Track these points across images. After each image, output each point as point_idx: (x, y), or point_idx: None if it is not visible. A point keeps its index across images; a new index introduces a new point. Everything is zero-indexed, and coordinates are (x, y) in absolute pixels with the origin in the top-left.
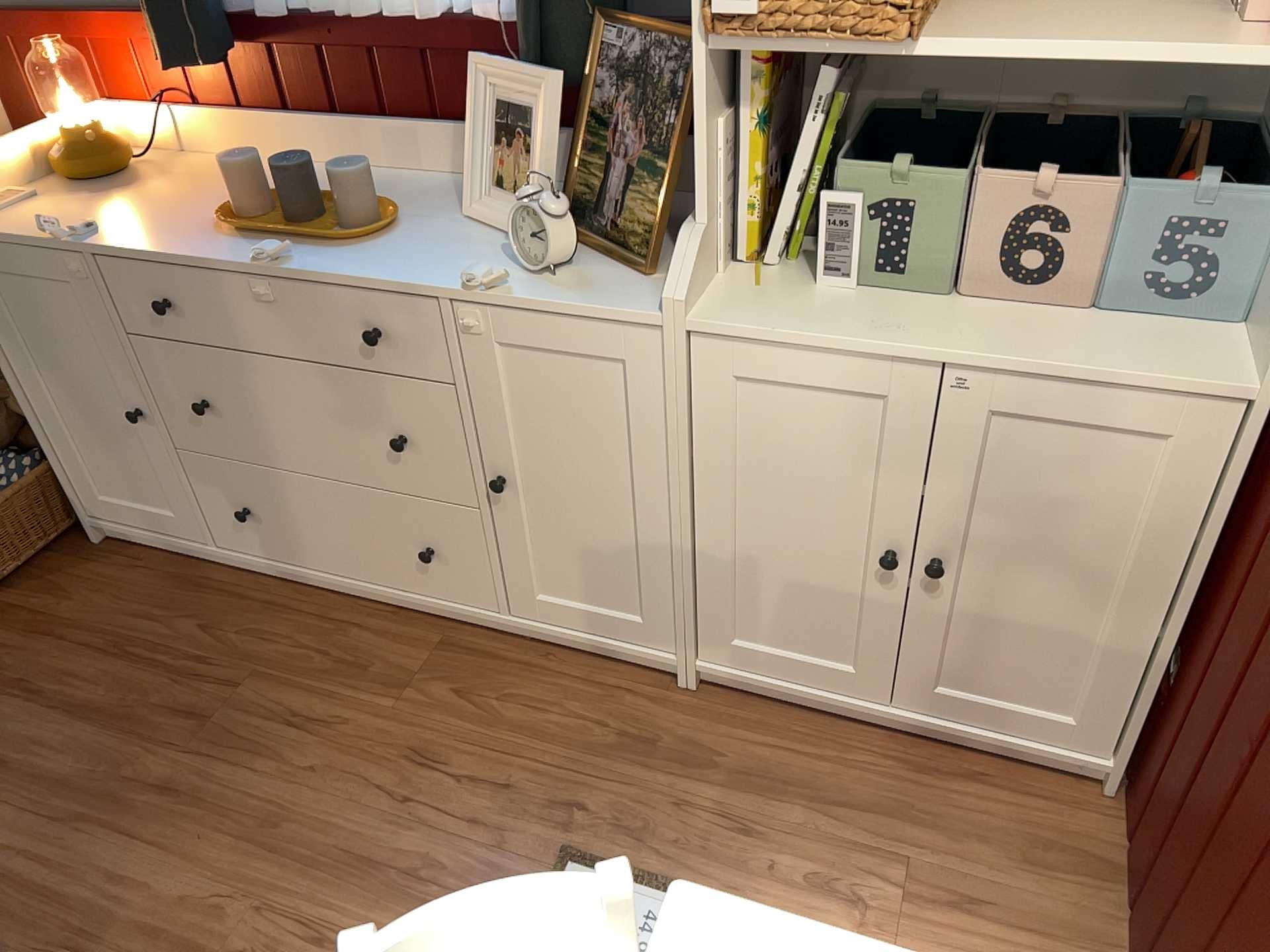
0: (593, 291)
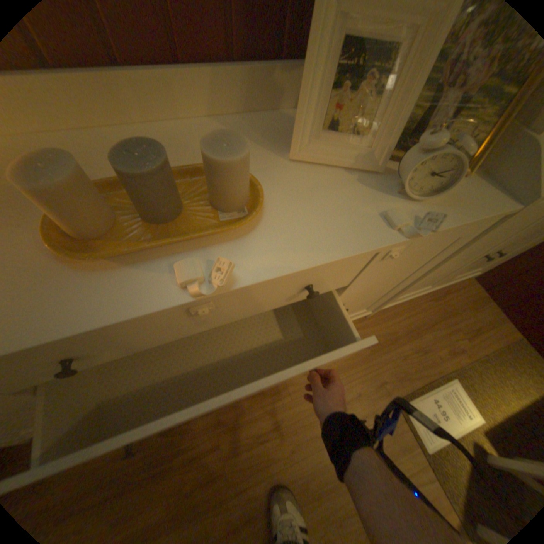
0: (465, 199)
